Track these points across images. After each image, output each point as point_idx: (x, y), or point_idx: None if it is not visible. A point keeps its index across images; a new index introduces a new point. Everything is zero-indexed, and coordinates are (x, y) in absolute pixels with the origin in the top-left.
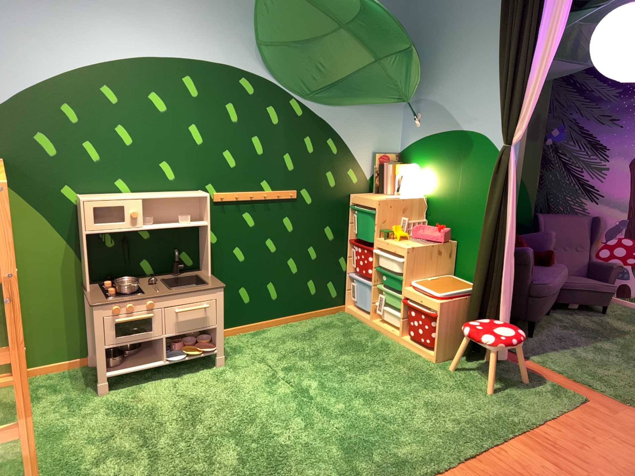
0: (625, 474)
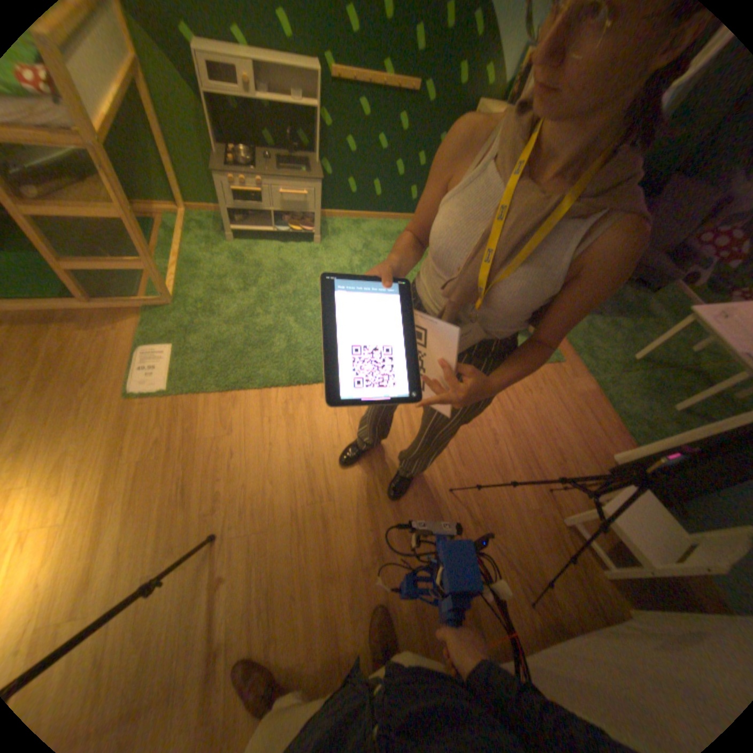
0: (539, 428)
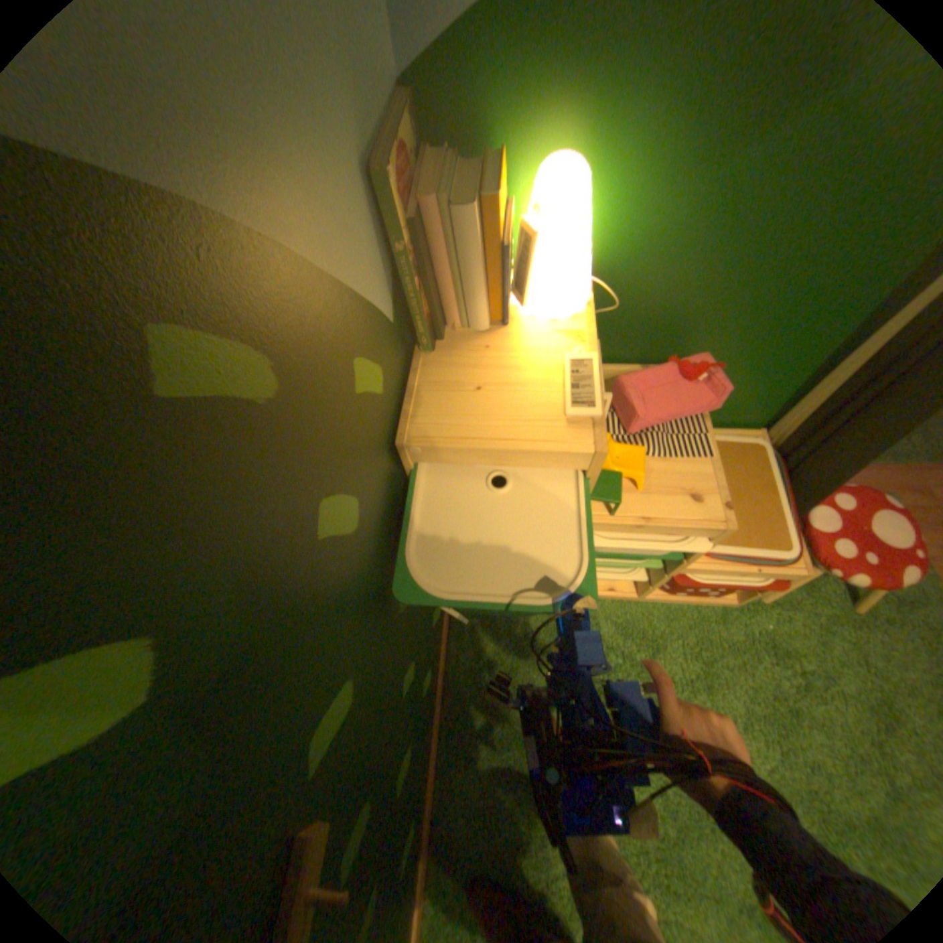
0: None
